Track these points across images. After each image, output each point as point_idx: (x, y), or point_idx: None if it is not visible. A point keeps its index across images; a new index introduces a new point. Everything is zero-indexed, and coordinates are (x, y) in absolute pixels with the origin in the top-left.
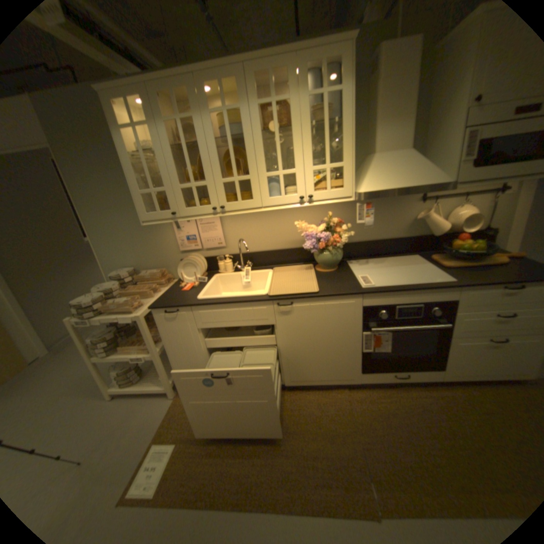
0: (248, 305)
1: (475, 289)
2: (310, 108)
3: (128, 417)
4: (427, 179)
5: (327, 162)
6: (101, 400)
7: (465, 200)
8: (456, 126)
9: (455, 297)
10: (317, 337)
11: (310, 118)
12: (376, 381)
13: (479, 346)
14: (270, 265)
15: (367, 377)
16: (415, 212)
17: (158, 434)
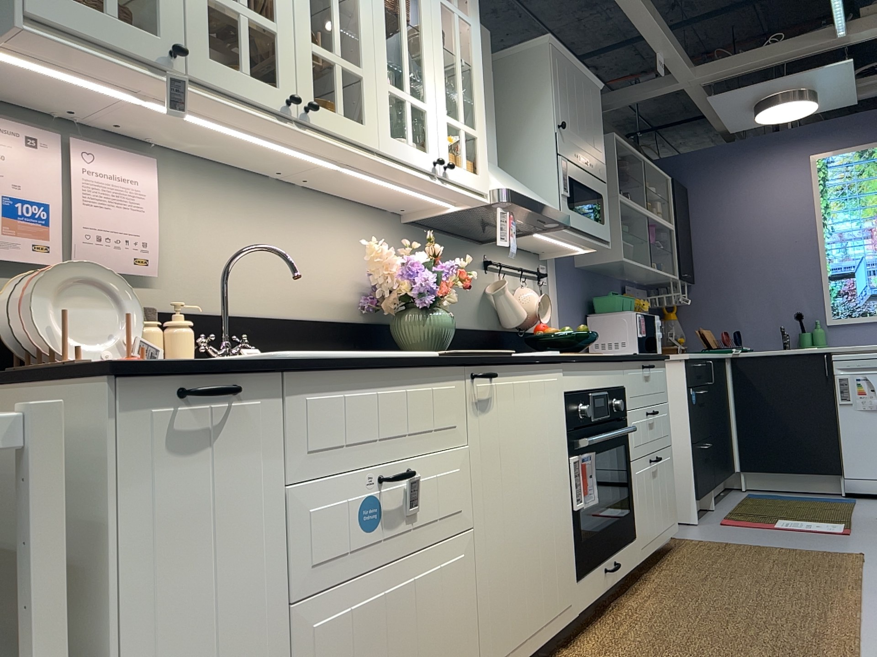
0: (422, 377)
1: (630, 366)
2: (442, 21)
3: None
4: (547, 203)
5: (462, 119)
6: None
7: (519, 281)
8: (540, 153)
9: (622, 378)
10: (525, 477)
11: (442, 35)
12: (591, 595)
13: (647, 472)
14: None
15: (581, 586)
16: (482, 285)
17: None
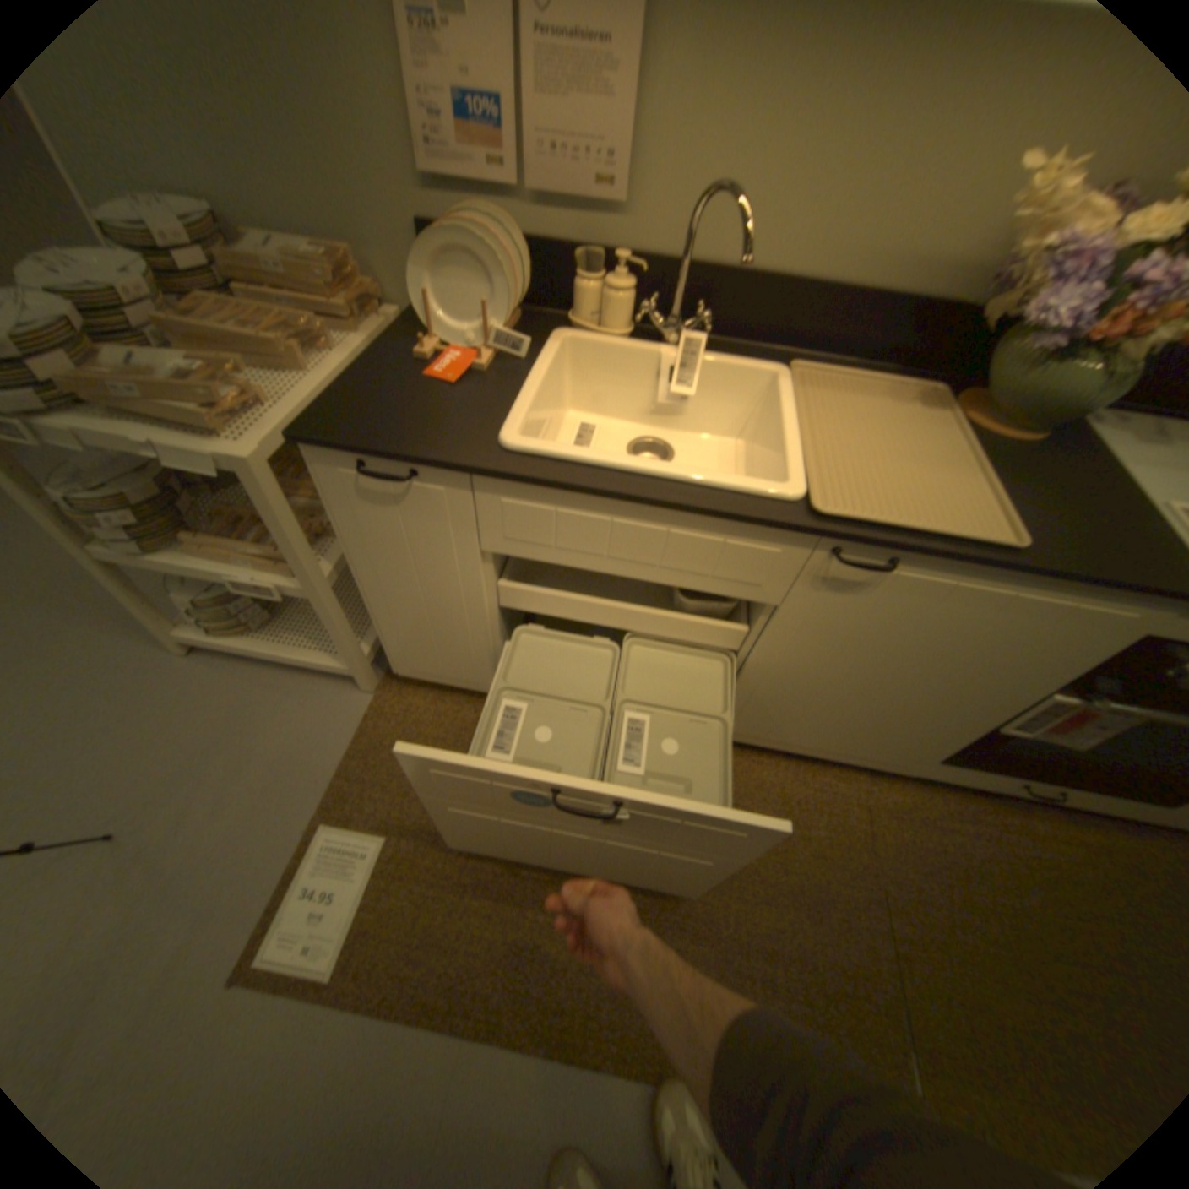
0: (715, 527)
1: None
2: None
3: (244, 719)
4: None
5: None
6: (159, 644)
7: None
8: None
9: None
10: (895, 670)
11: None
12: (964, 783)
13: None
14: (773, 341)
15: (948, 771)
16: None
17: (337, 793)
